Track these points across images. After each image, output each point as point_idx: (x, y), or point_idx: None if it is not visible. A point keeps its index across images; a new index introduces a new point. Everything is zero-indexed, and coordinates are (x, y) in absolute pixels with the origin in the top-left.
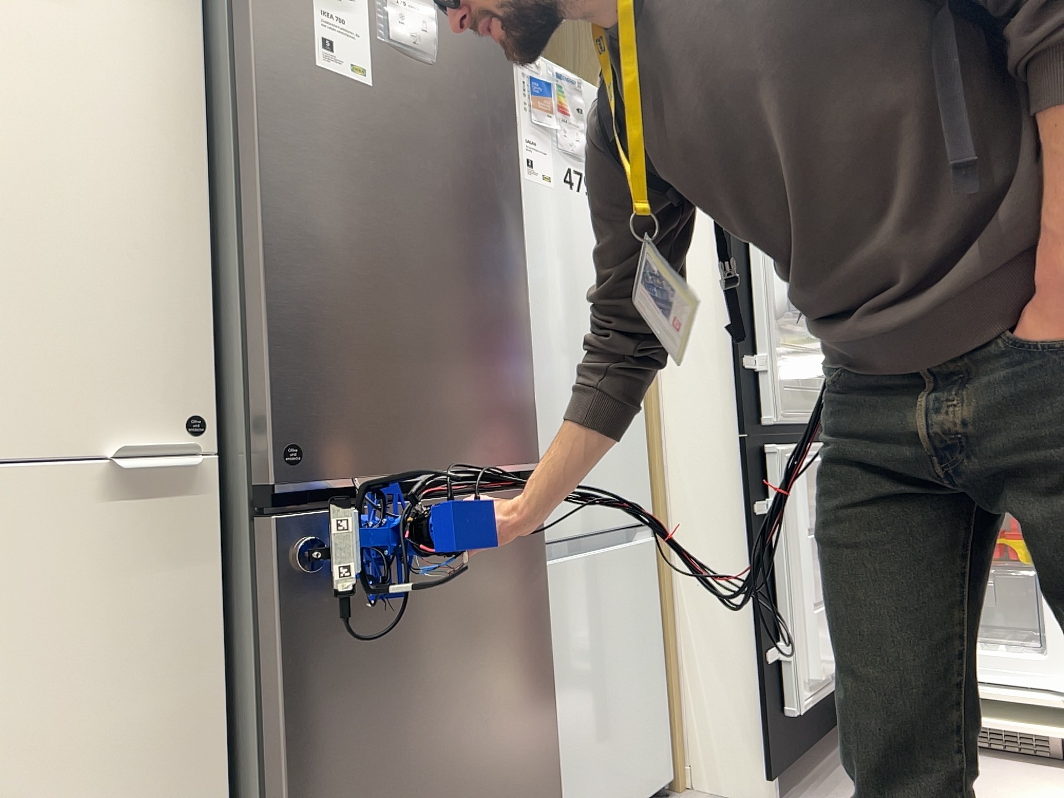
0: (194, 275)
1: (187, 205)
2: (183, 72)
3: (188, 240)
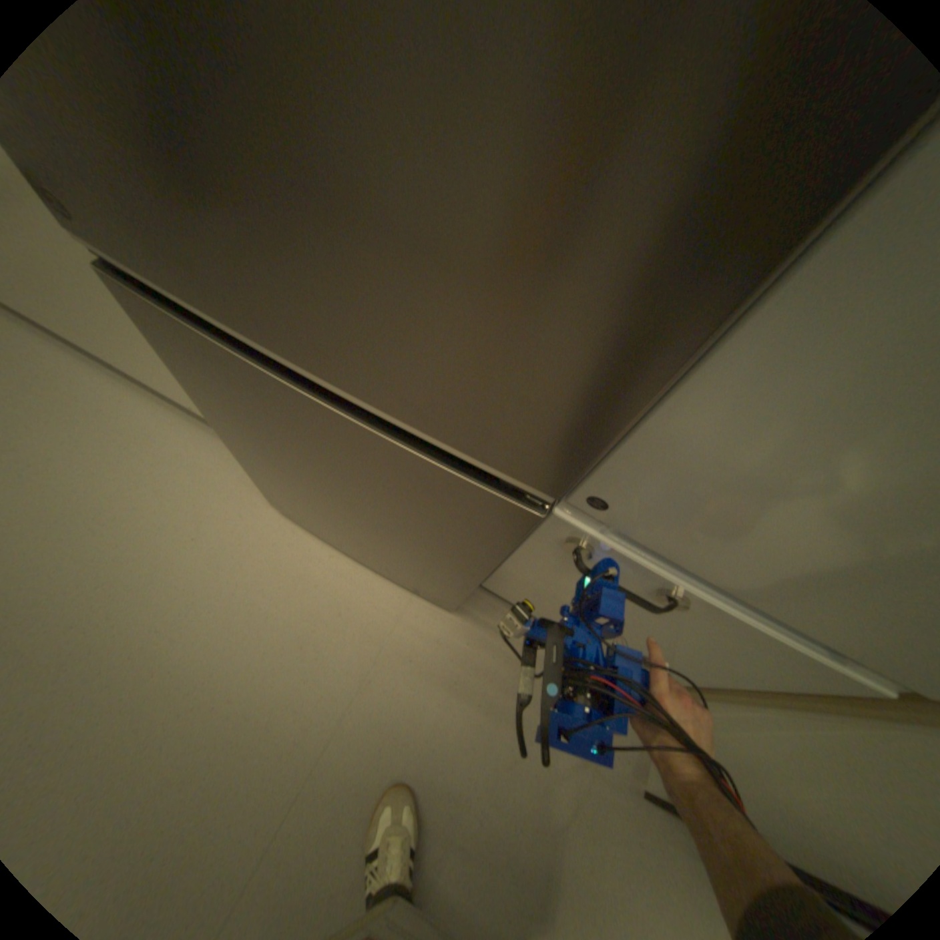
0: None
1: None
2: None
3: None
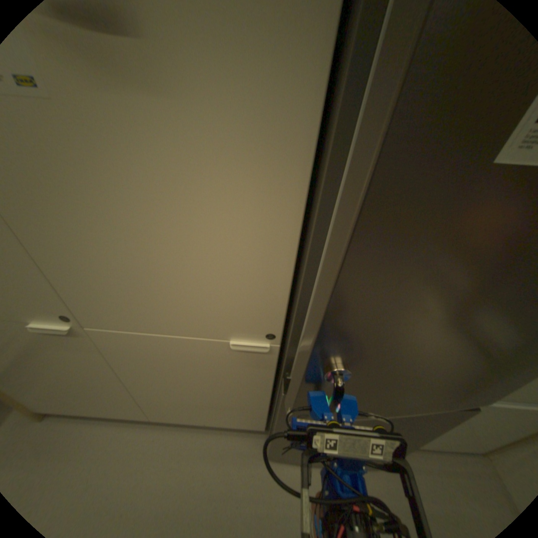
0: (281, 280)
1: (282, 243)
2: (297, 131)
3: (279, 262)
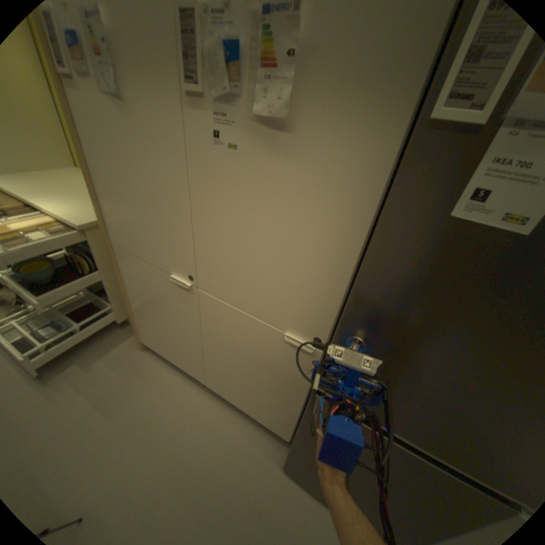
0: (336, 292)
1: (343, 263)
2: (369, 191)
3: (338, 278)
